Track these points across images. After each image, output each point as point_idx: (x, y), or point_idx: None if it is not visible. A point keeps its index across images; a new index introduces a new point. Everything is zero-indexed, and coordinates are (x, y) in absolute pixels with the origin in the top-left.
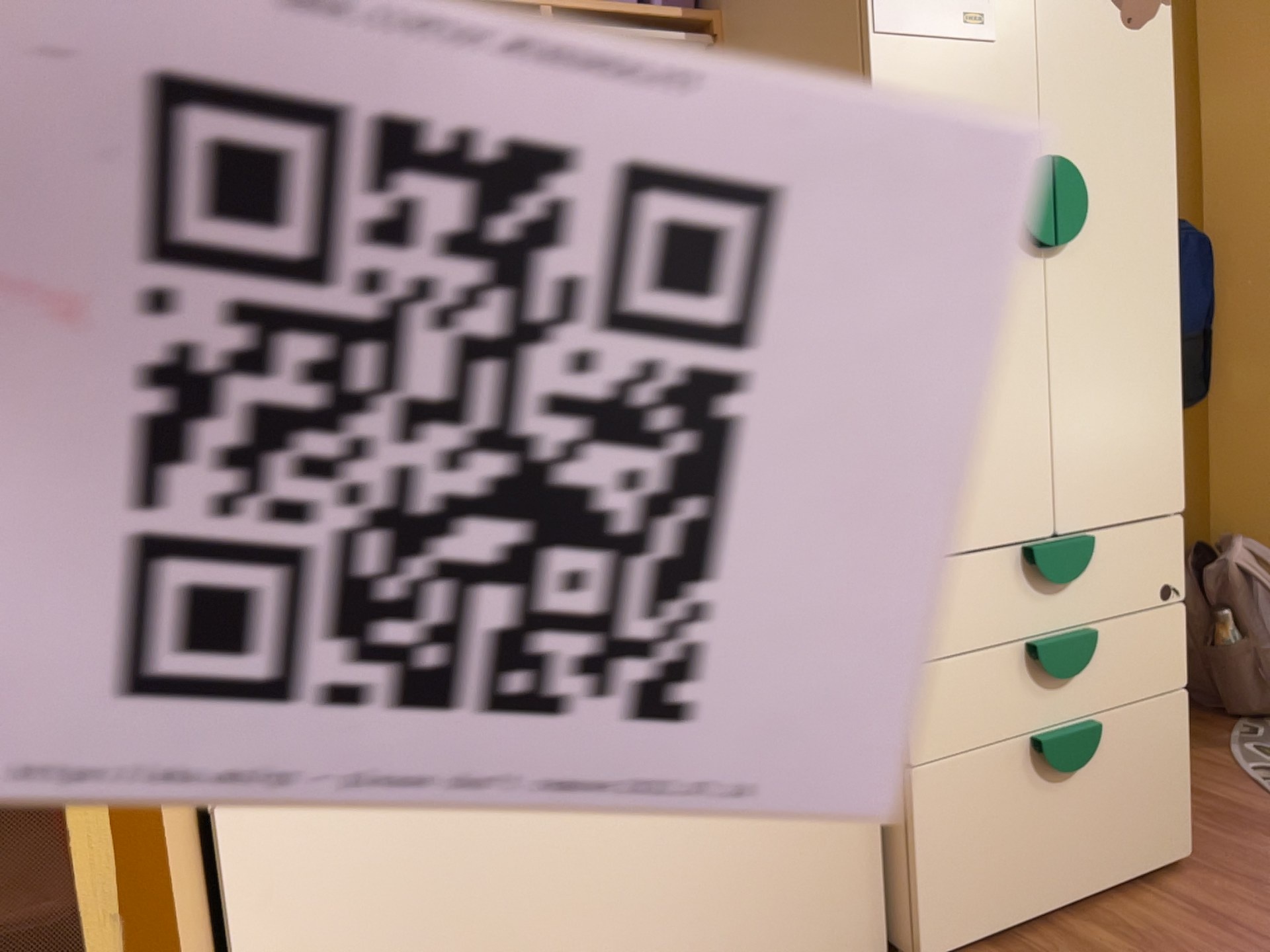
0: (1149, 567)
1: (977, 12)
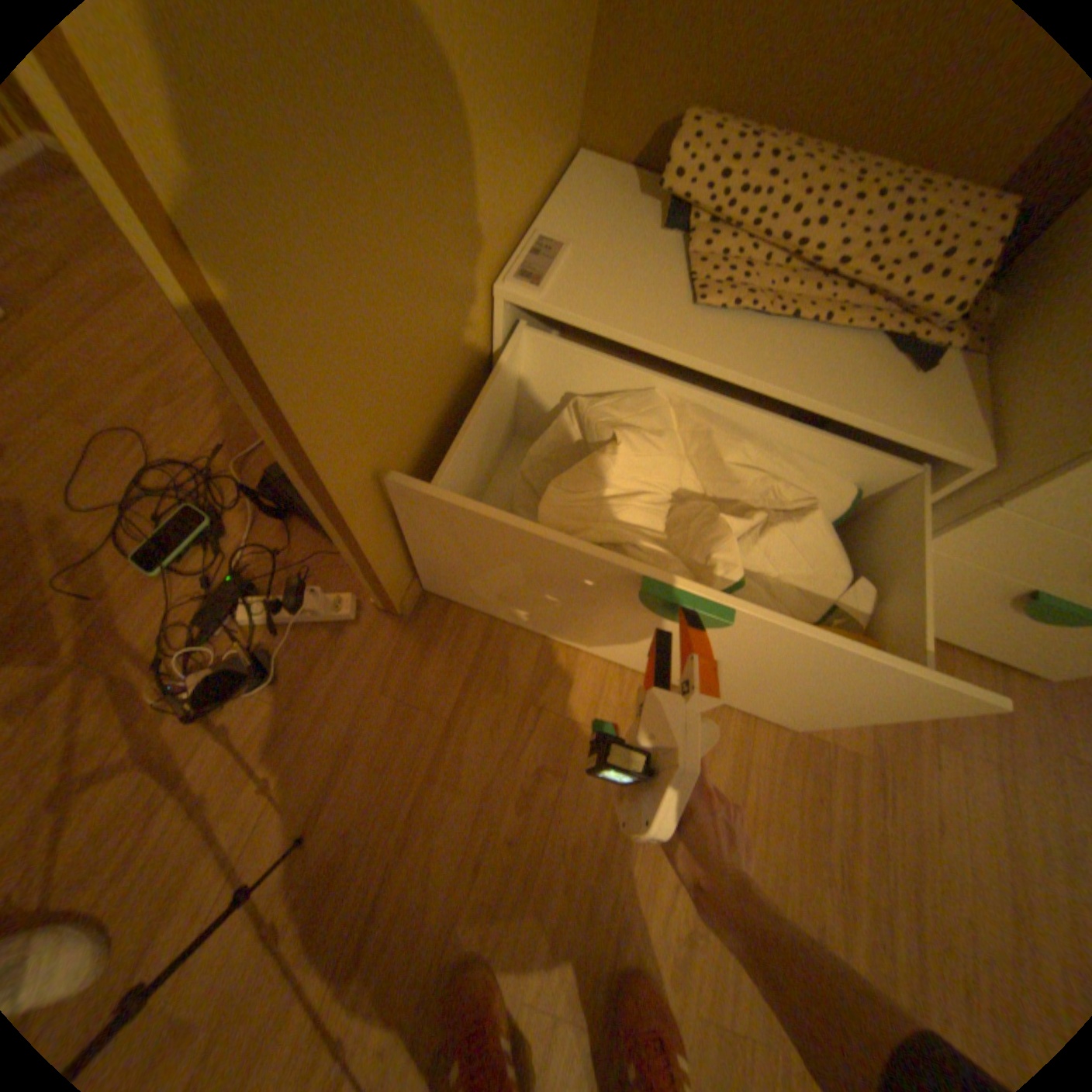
0: None
1: None
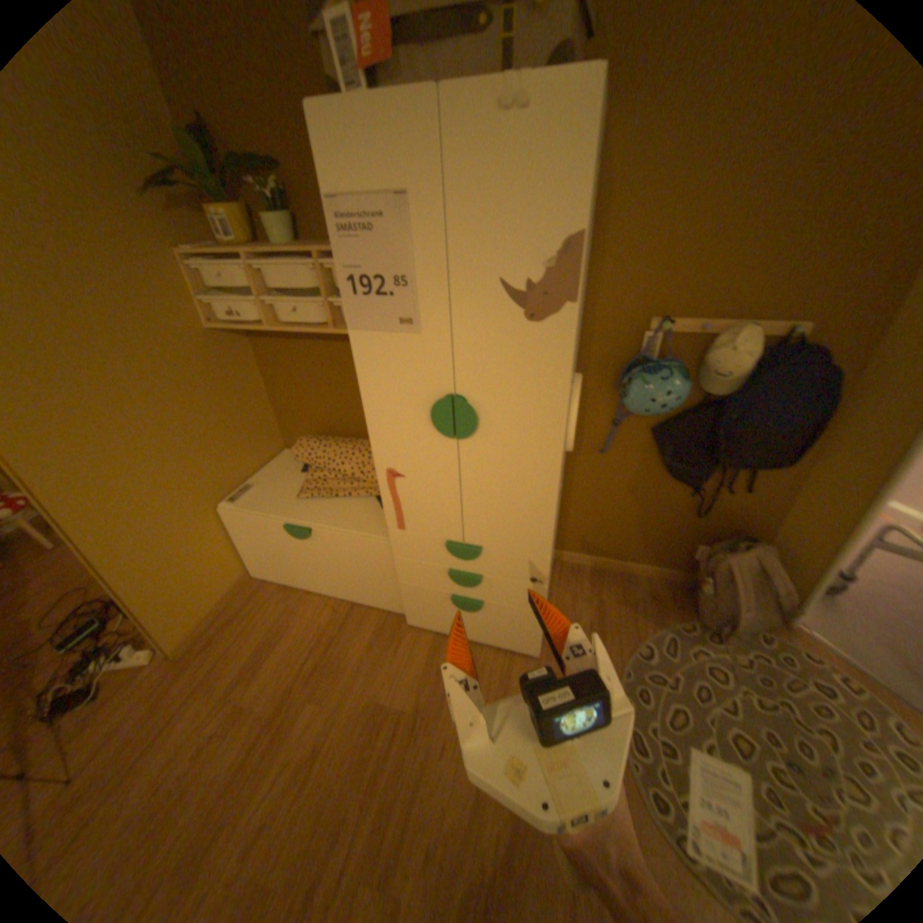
0: (522, 570)
1: (408, 319)
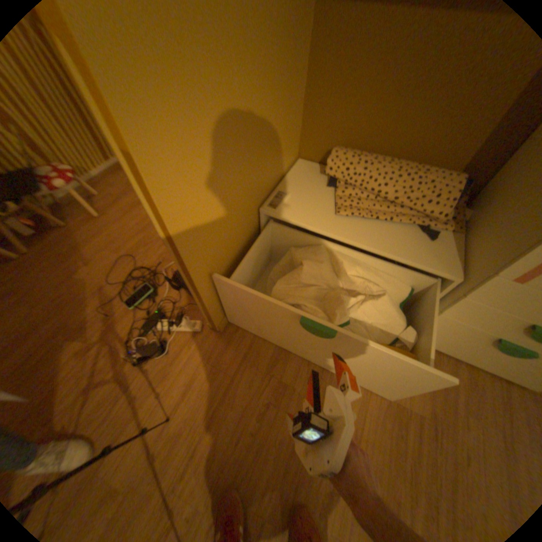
0: None
1: None
